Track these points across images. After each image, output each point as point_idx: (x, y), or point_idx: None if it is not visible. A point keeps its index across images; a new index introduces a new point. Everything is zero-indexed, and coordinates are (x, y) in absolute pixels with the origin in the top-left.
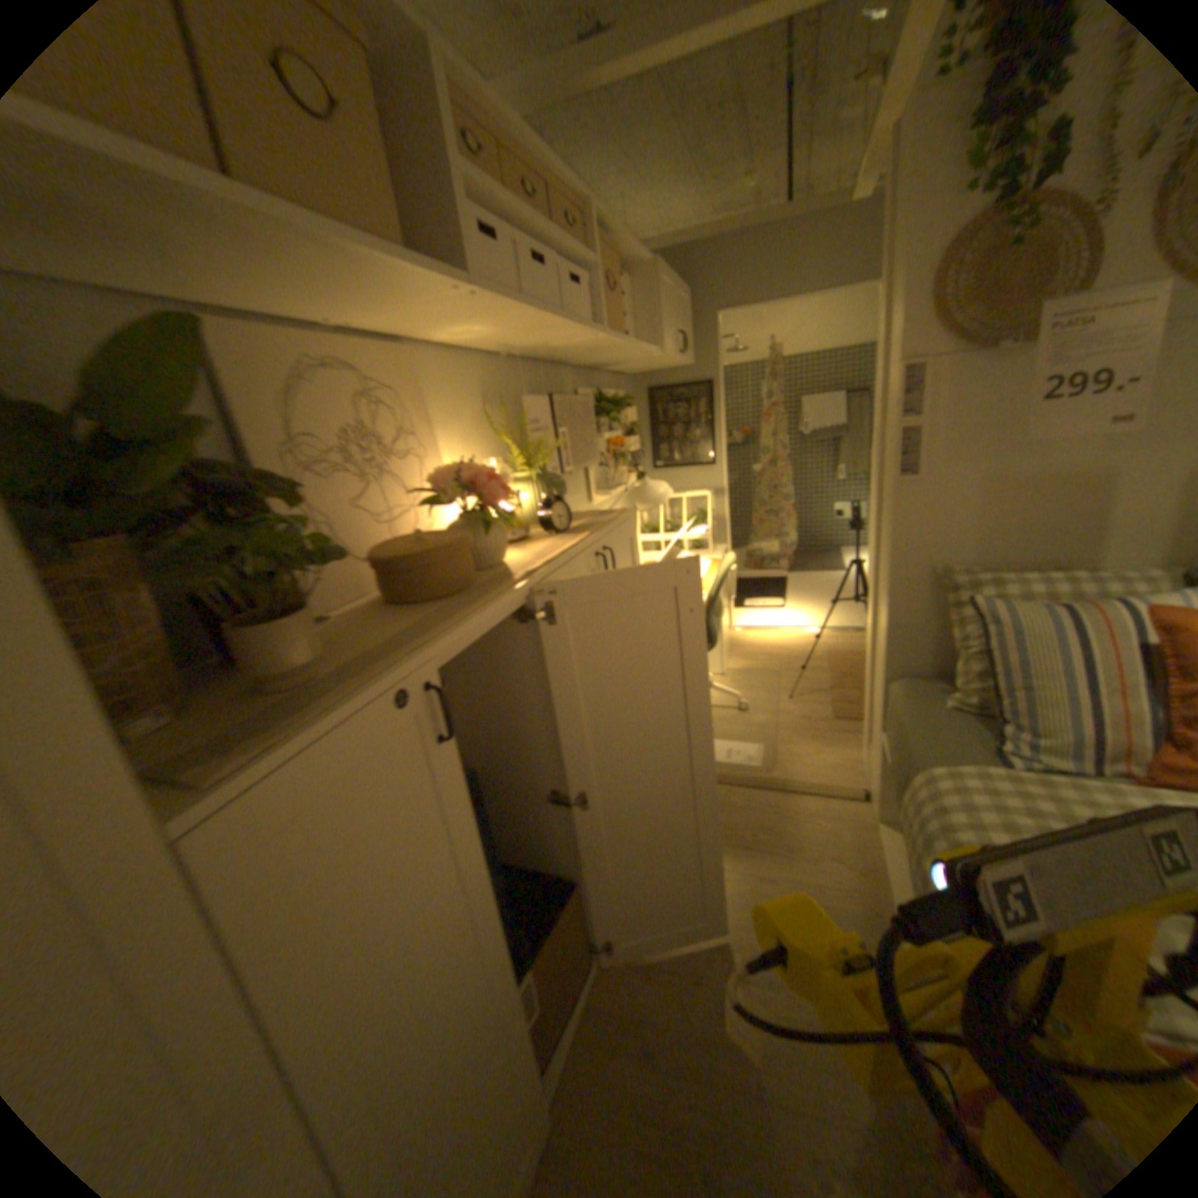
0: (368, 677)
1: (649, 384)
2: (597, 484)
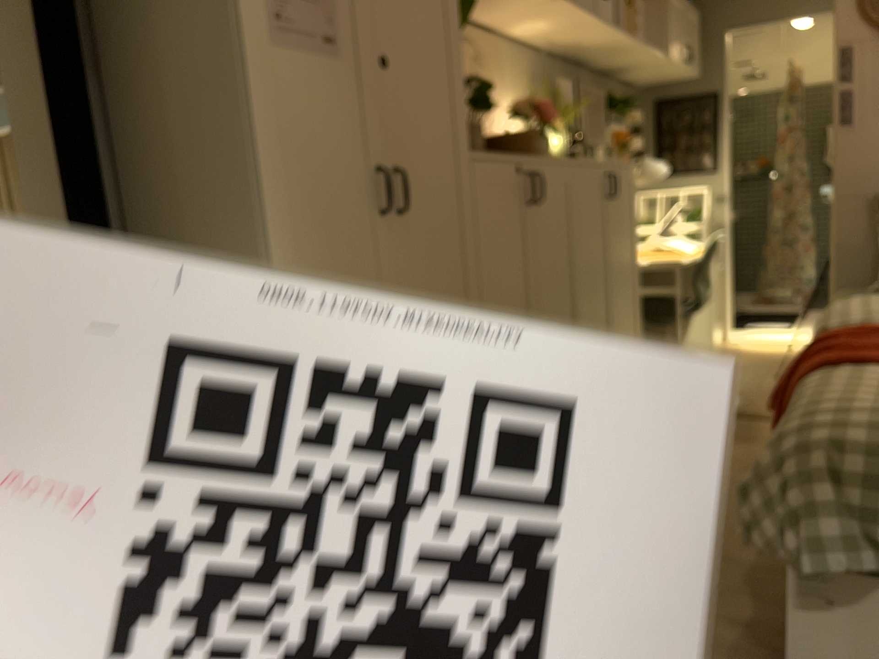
0: (506, 156)
1: (653, 99)
2: None
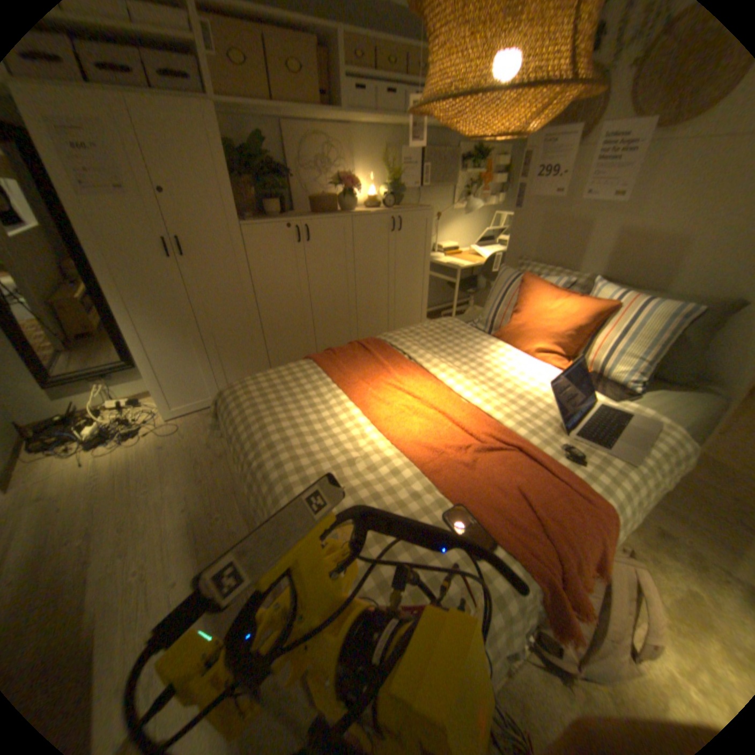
0: (283, 220)
1: None
2: (460, 198)
